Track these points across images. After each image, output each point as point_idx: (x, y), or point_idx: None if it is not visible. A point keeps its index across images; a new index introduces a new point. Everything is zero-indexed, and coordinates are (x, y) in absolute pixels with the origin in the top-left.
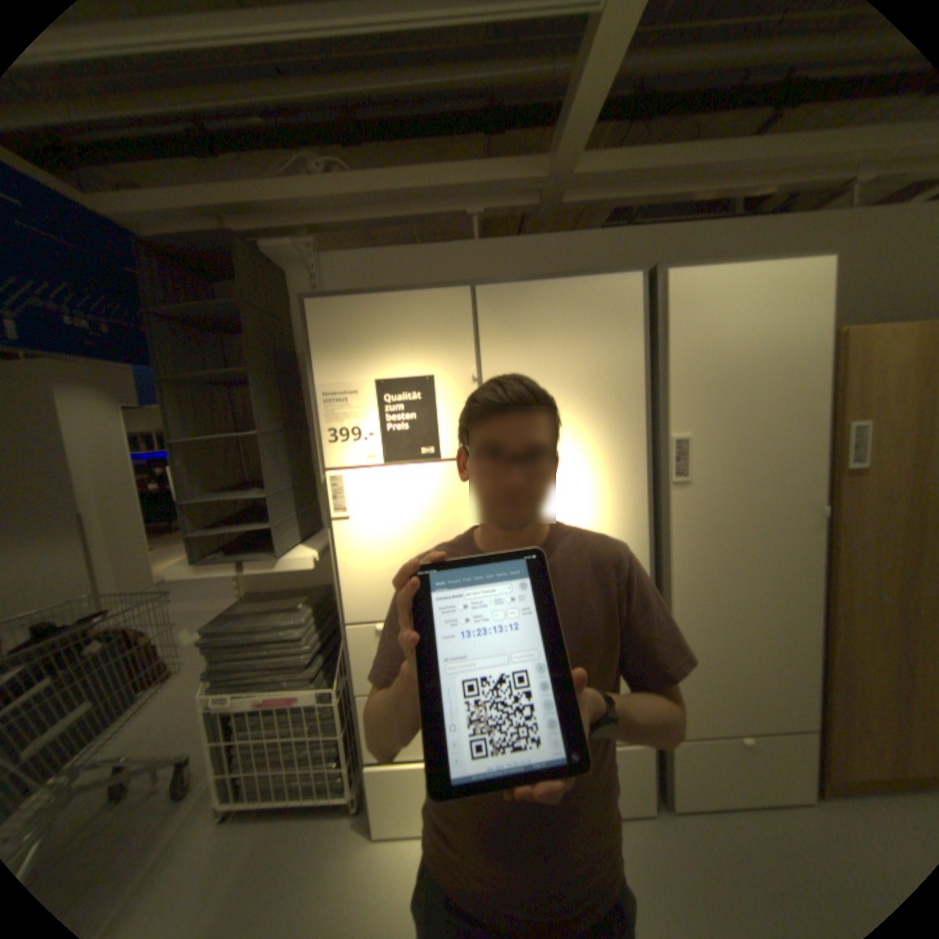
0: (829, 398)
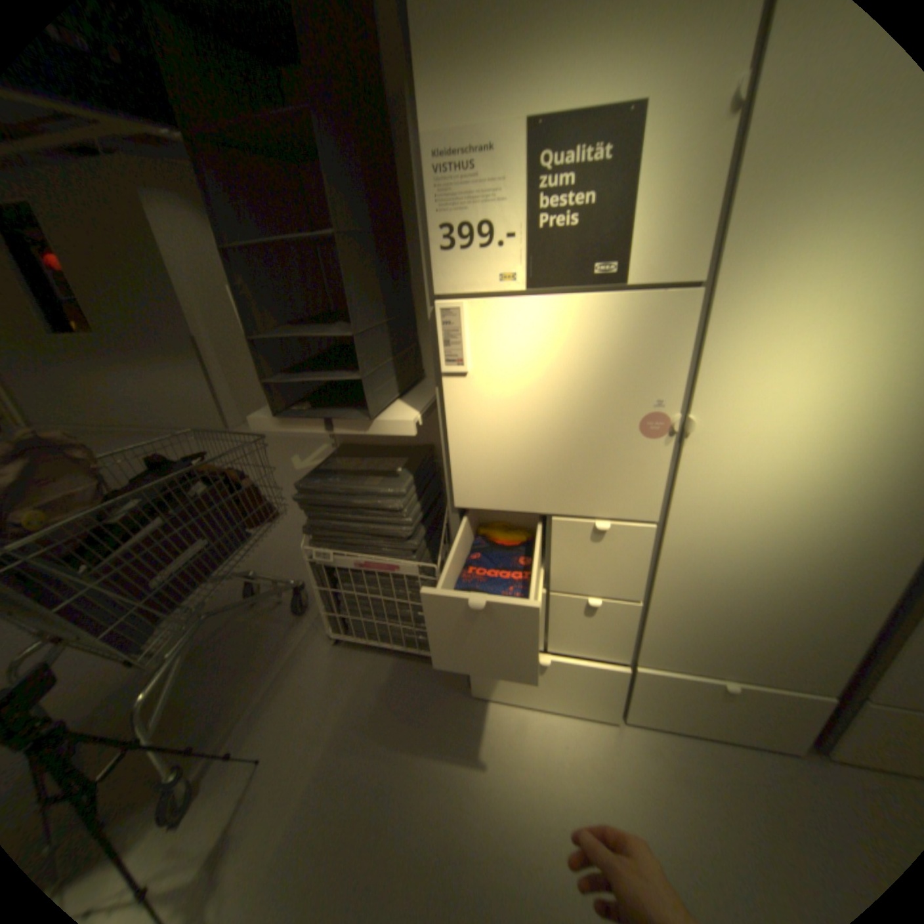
0: None
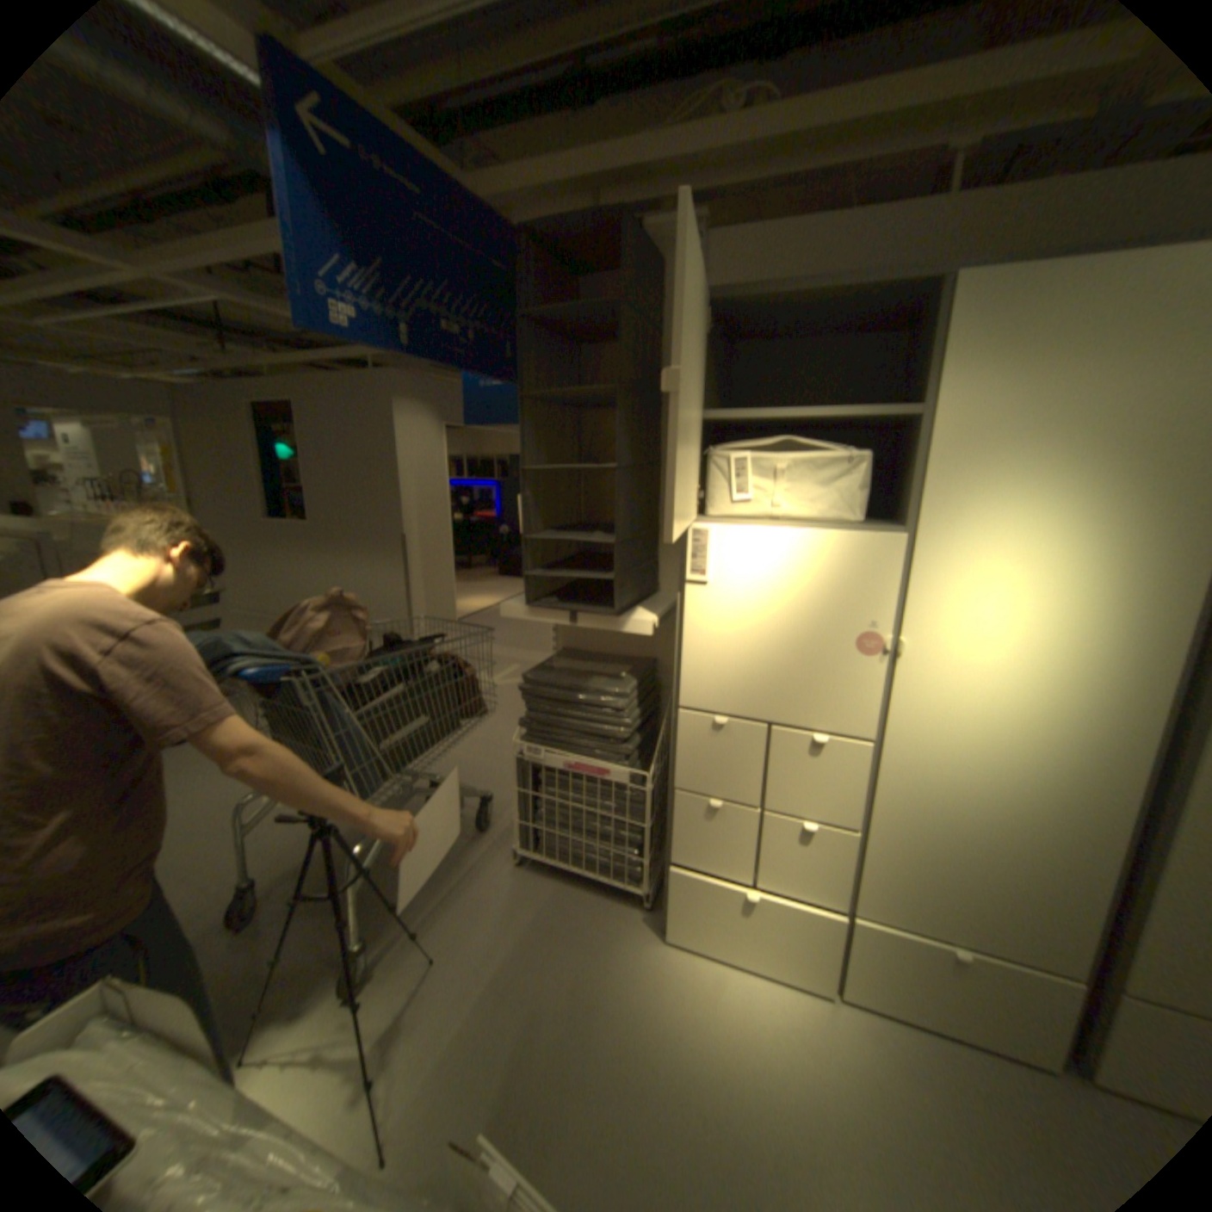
0: None
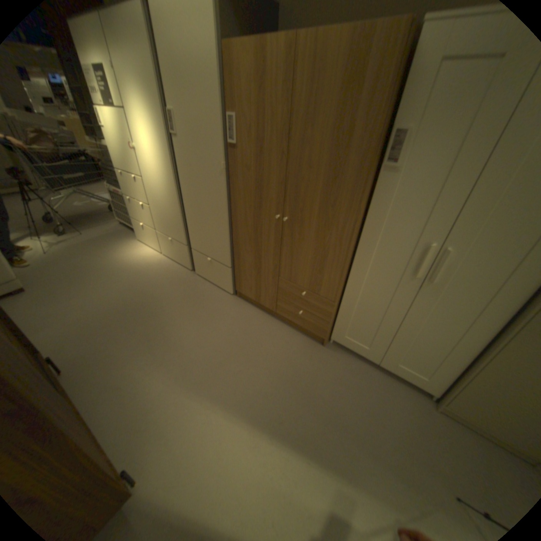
0: (218, 94)
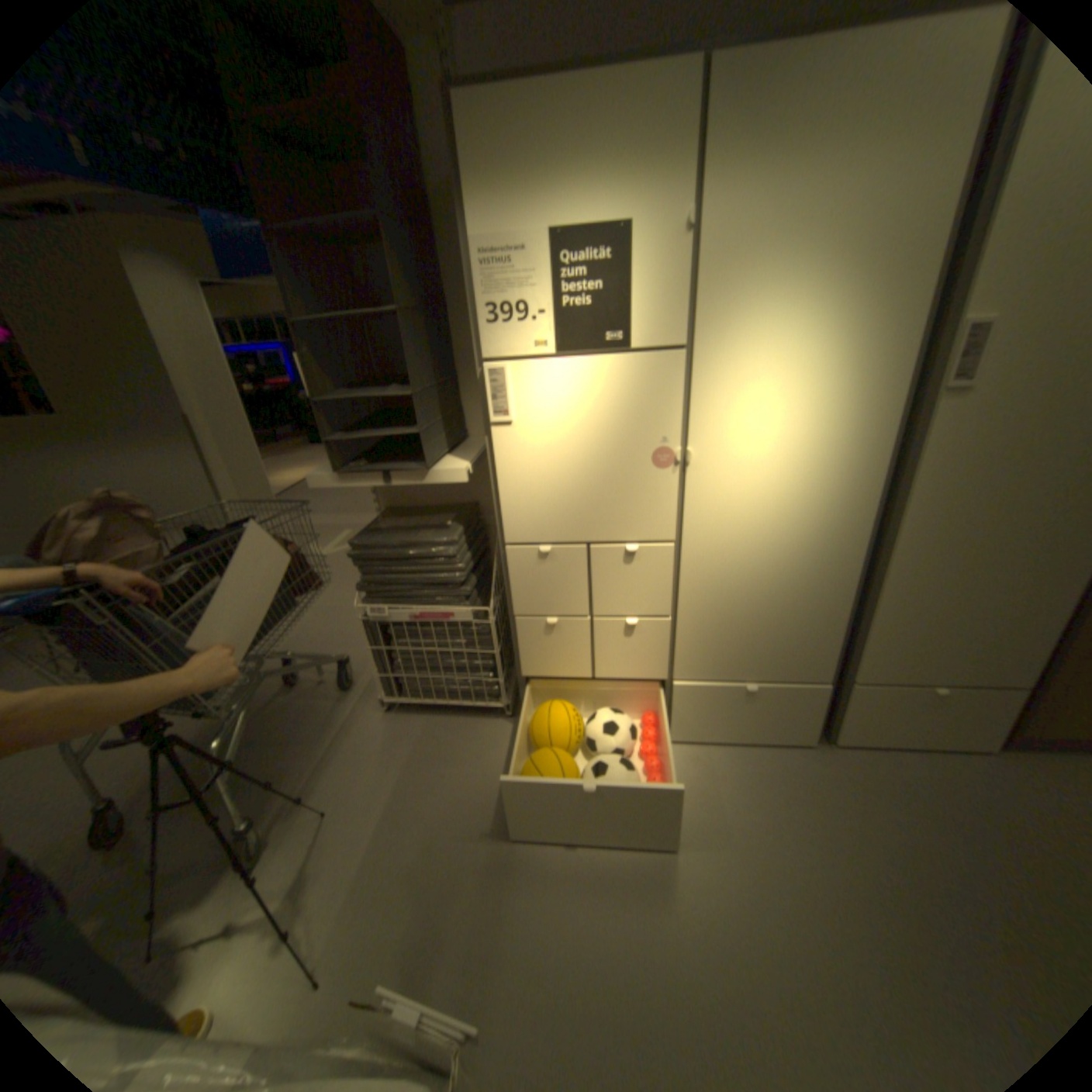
0: None
